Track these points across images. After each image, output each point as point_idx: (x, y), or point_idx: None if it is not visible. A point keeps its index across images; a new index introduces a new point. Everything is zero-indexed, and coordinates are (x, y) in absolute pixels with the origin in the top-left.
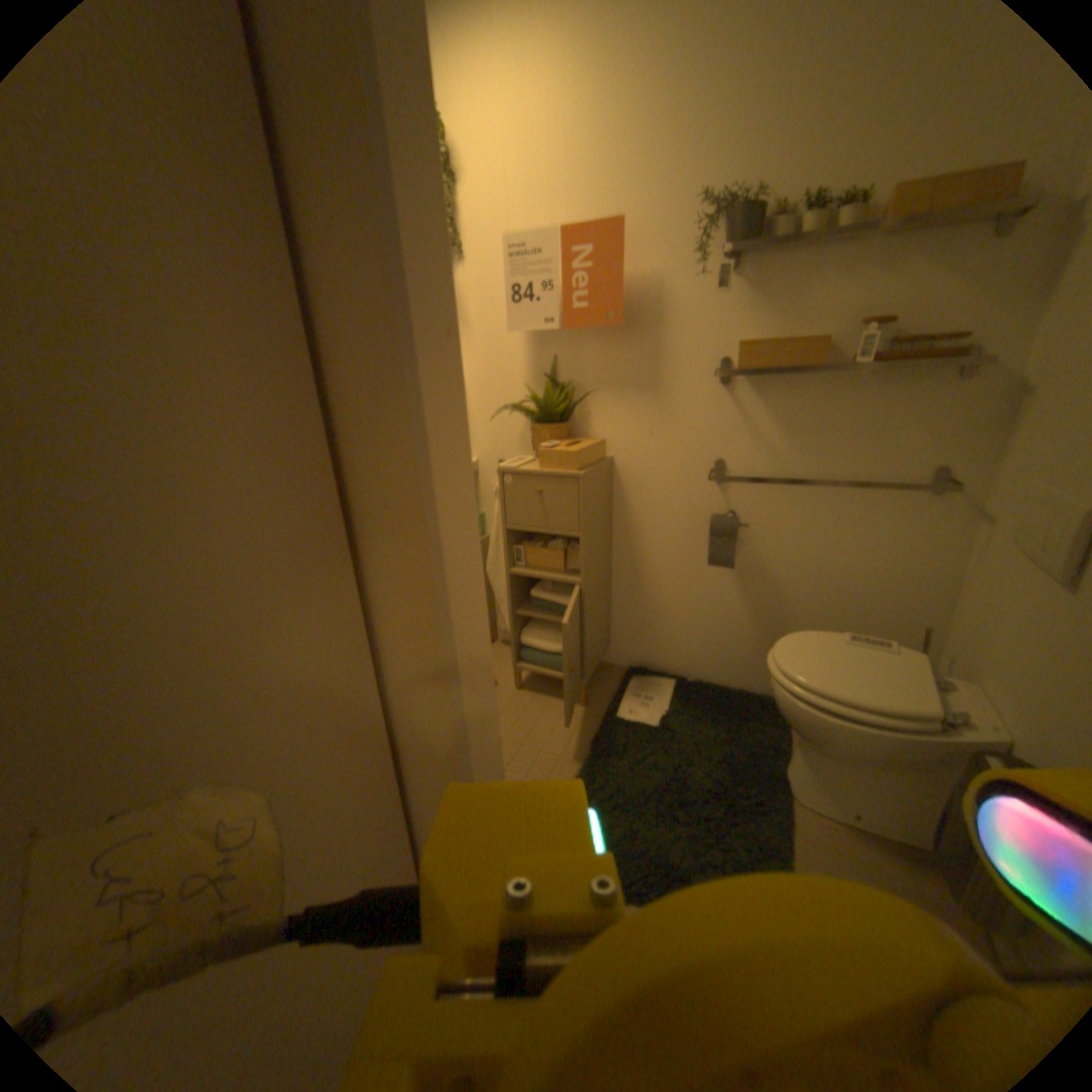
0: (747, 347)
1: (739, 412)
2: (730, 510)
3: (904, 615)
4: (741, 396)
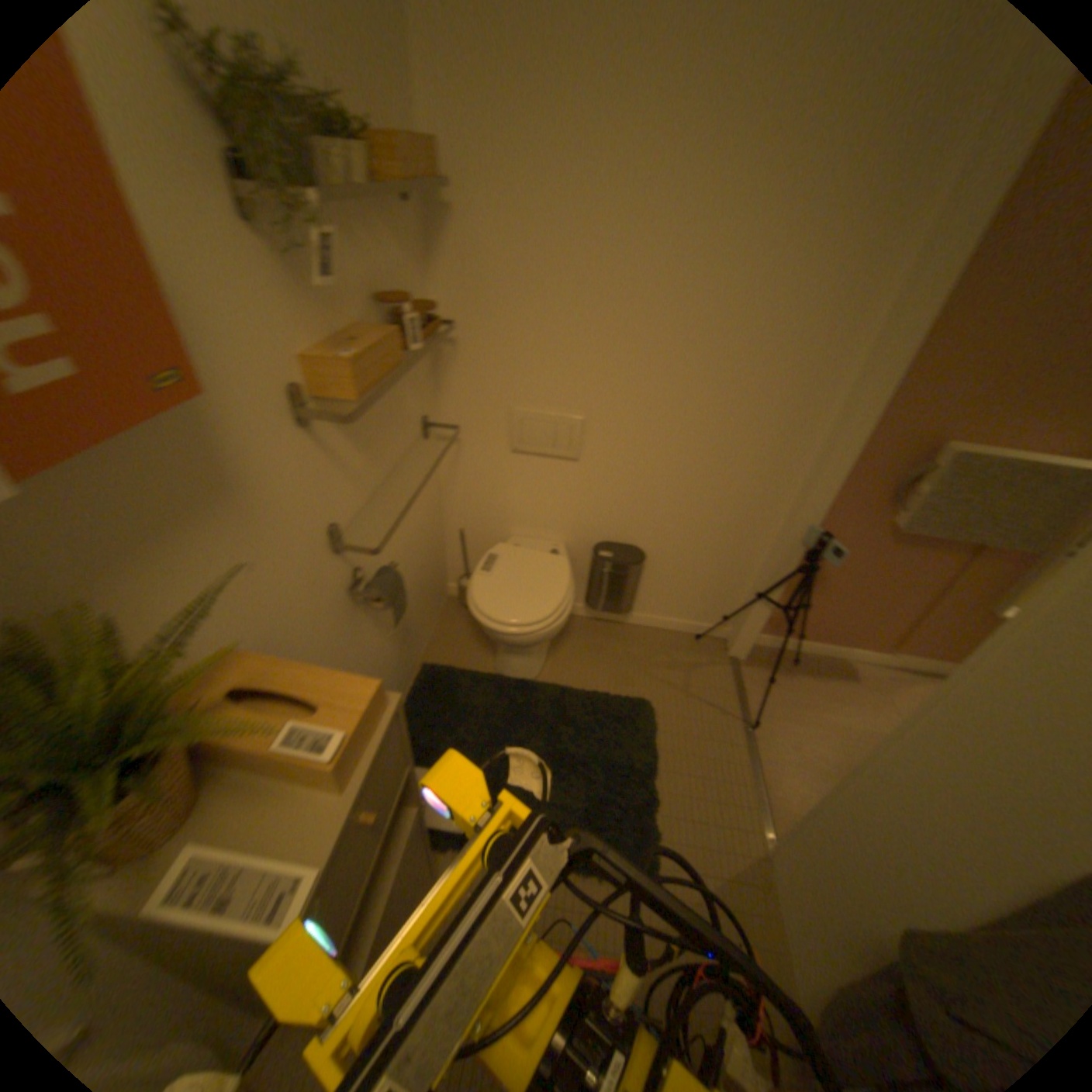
0: (359, 369)
1: (327, 455)
2: (354, 572)
3: (434, 538)
4: (322, 434)
